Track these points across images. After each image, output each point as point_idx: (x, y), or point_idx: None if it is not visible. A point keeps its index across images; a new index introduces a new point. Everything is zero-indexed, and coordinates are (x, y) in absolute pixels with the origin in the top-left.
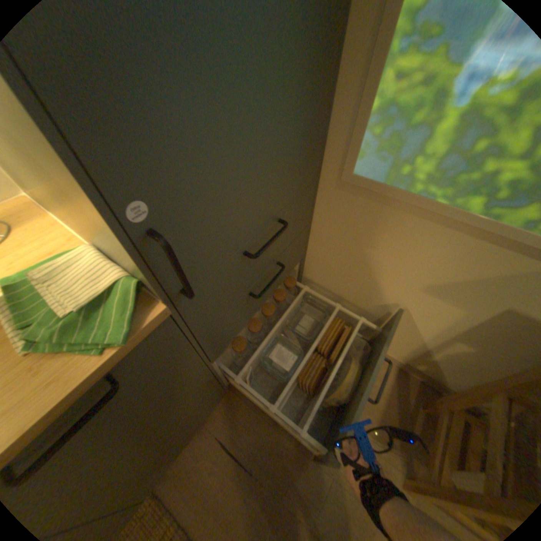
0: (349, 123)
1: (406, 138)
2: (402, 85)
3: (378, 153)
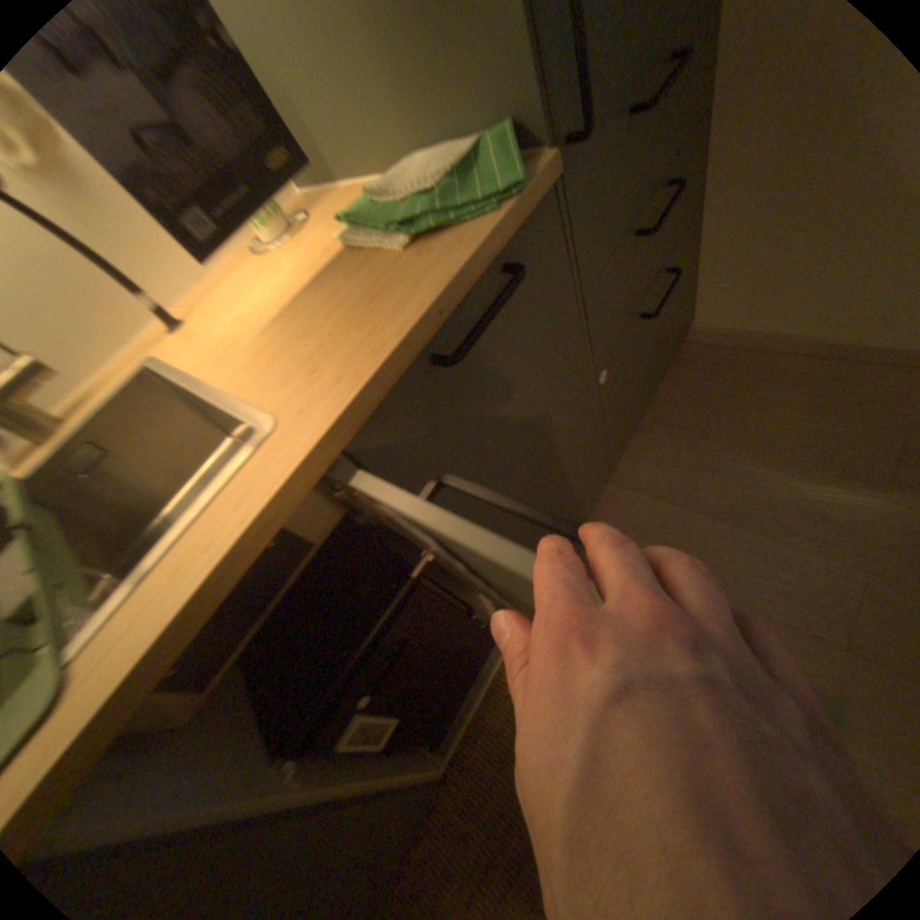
0: None
1: None
2: None
3: None
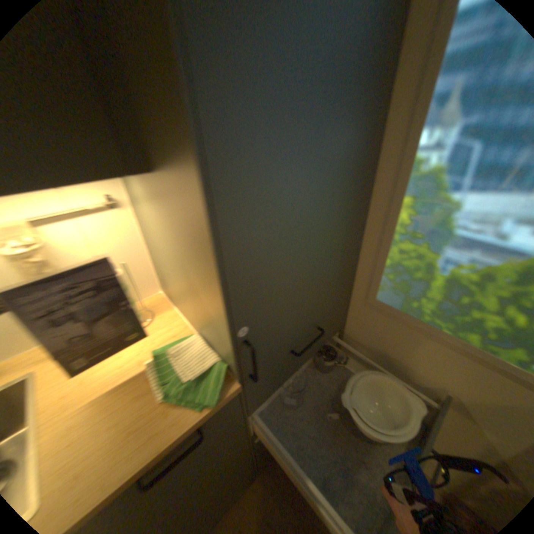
0: (371, 267)
1: (411, 285)
2: (404, 256)
3: (393, 289)
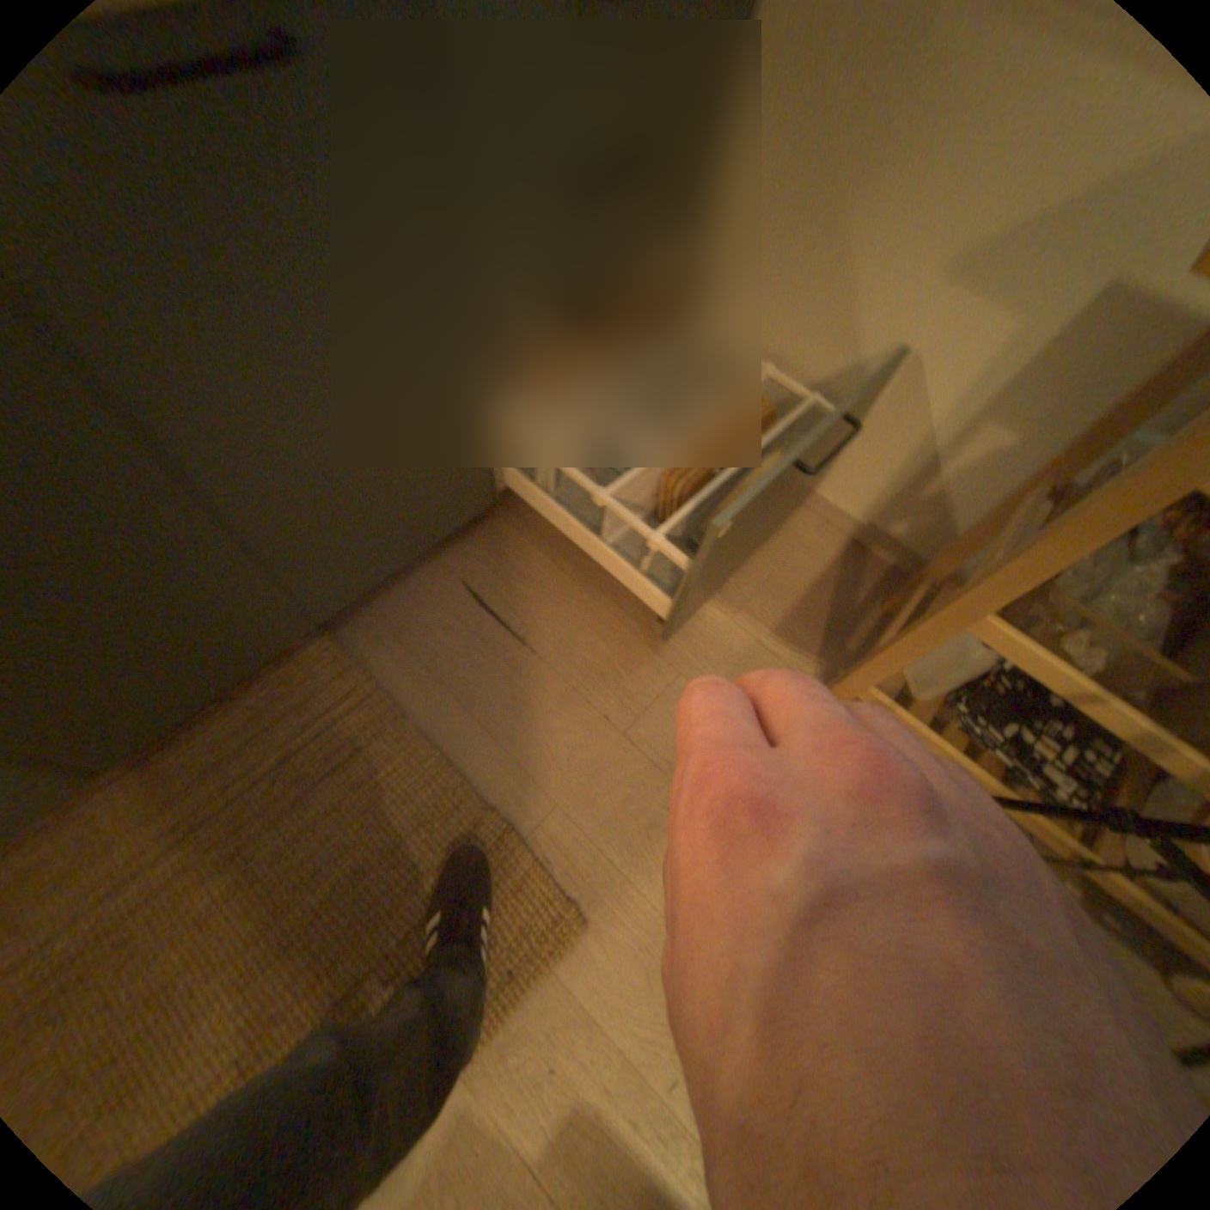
0: None
1: None
2: None
3: None
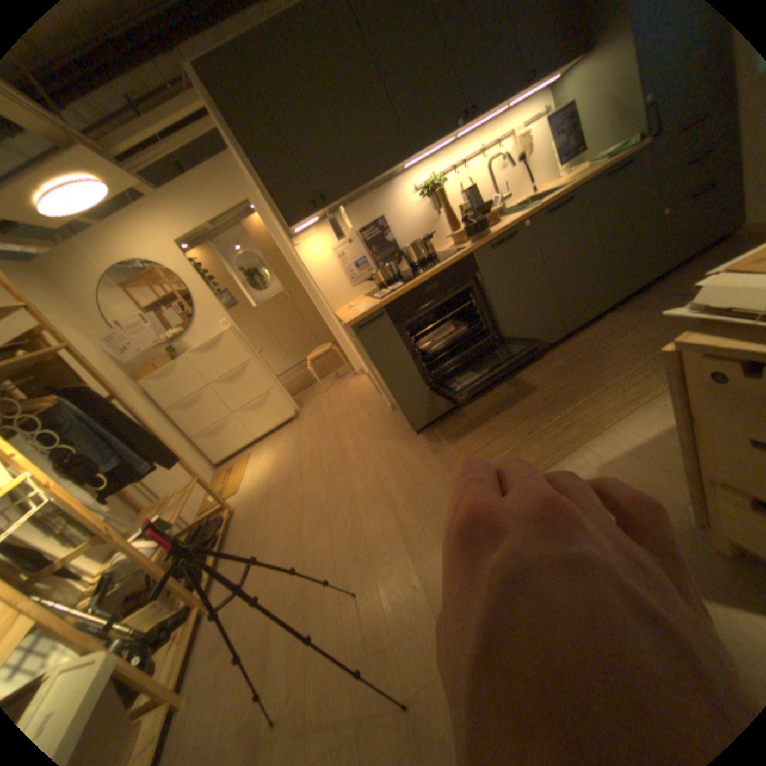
0: None
1: None
2: None
3: None
